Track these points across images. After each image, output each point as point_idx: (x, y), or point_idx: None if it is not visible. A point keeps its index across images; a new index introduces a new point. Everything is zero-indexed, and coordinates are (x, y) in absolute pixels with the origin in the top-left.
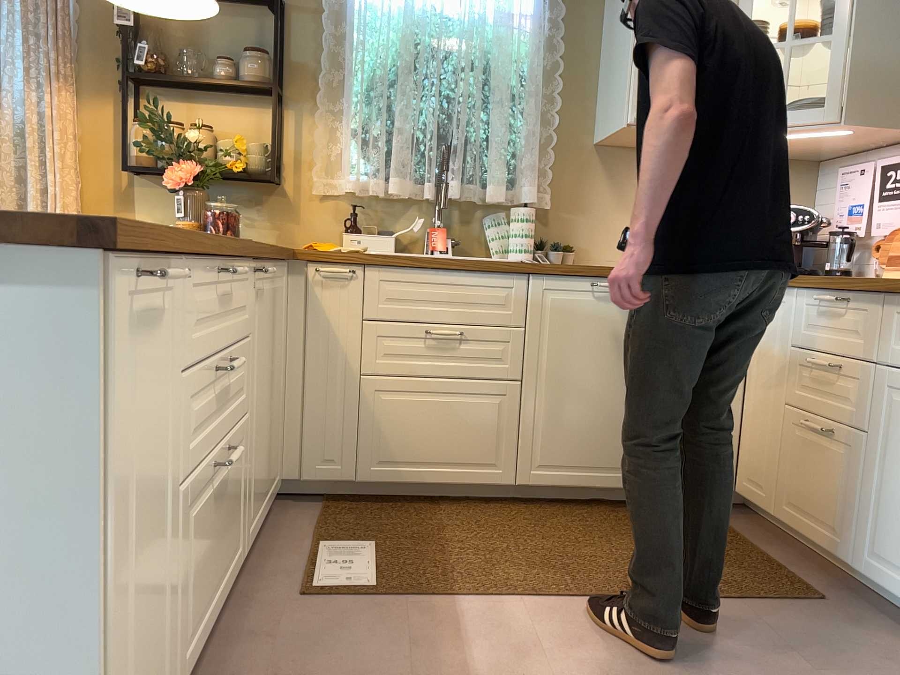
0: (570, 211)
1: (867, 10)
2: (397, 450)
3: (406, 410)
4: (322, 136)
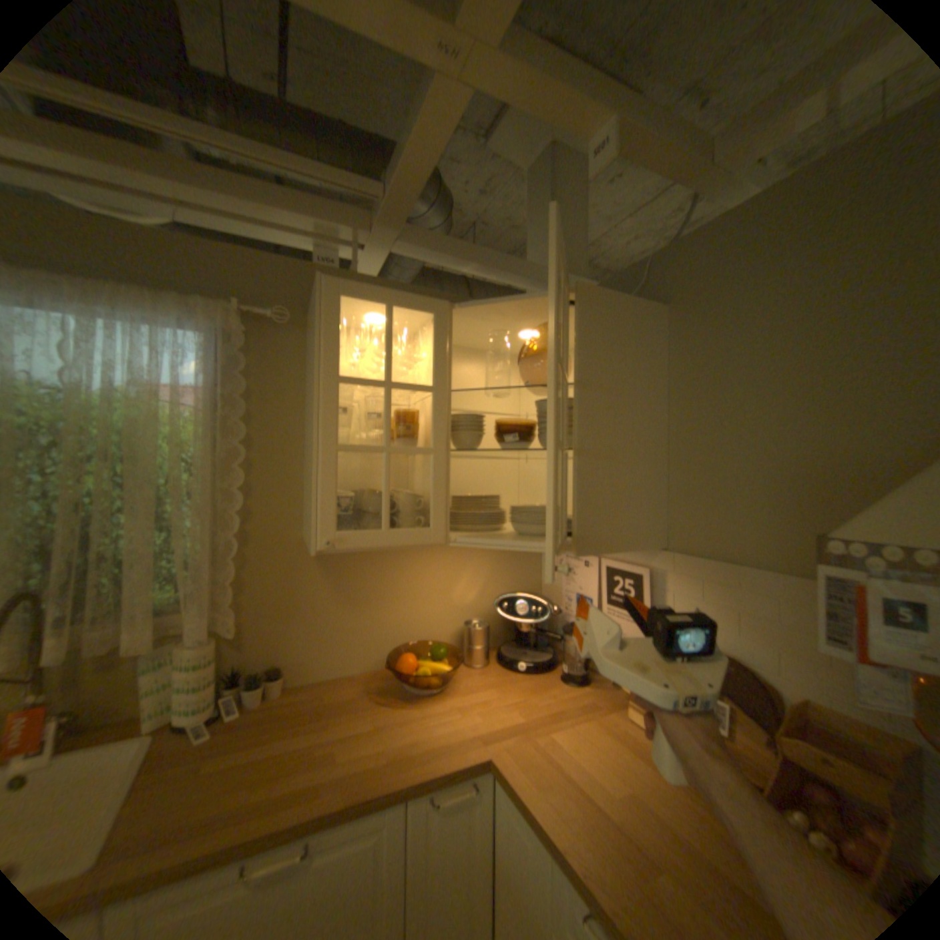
0: (274, 623)
1: (589, 424)
2: None
3: None
4: None
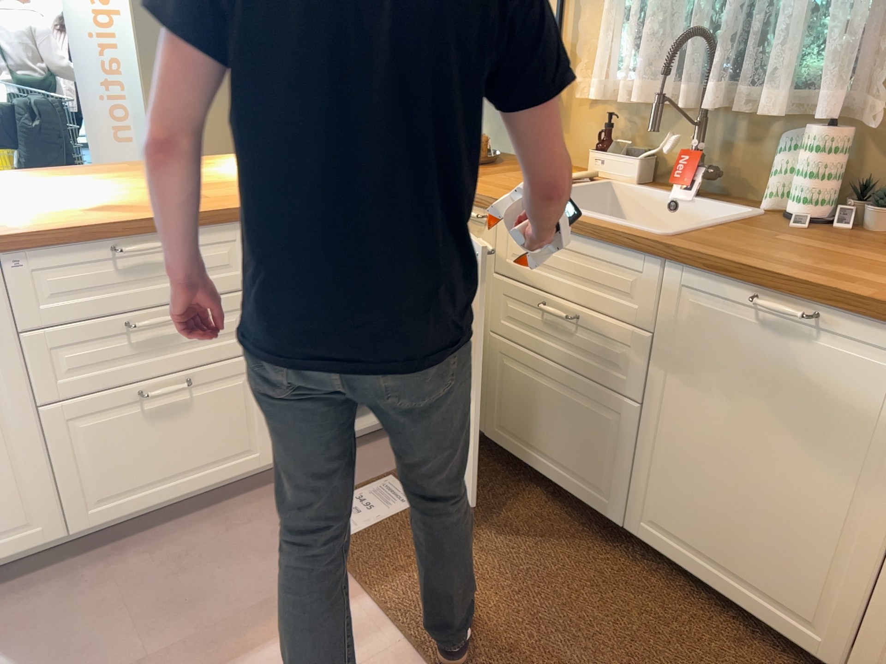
0: None
1: None
2: (515, 421)
3: (524, 384)
4: (589, 25)
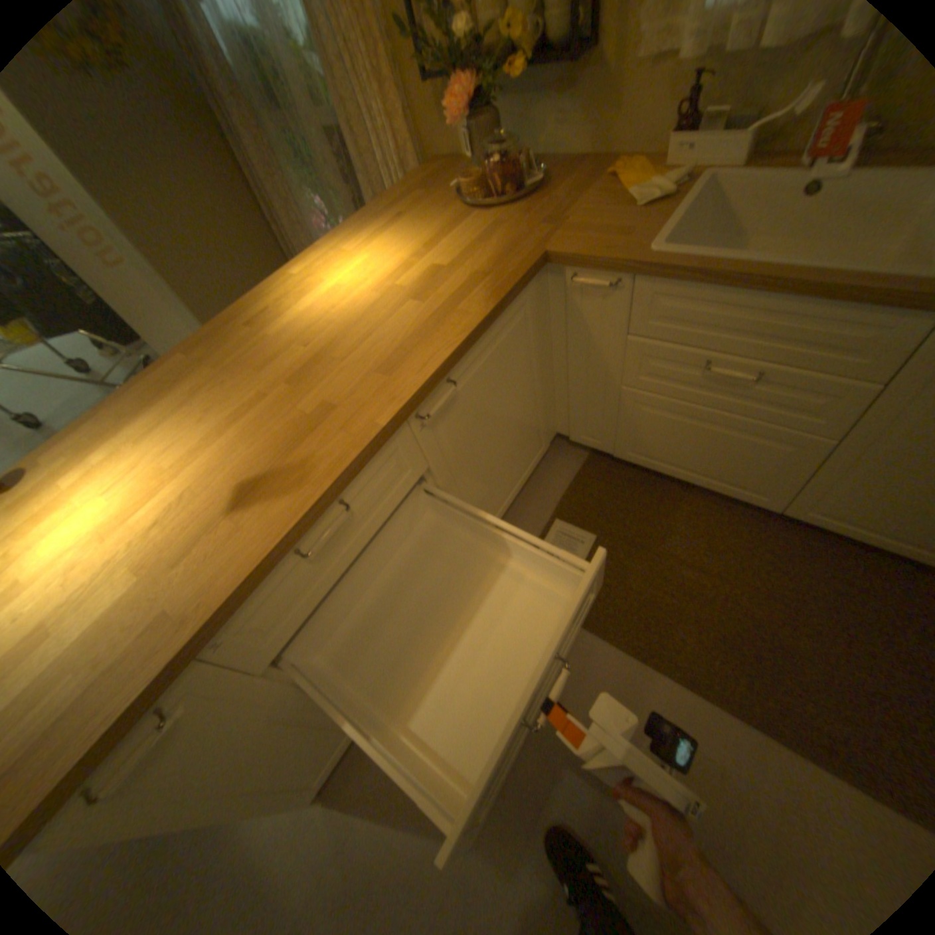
0: None
1: None
2: (654, 449)
3: (668, 425)
4: None
